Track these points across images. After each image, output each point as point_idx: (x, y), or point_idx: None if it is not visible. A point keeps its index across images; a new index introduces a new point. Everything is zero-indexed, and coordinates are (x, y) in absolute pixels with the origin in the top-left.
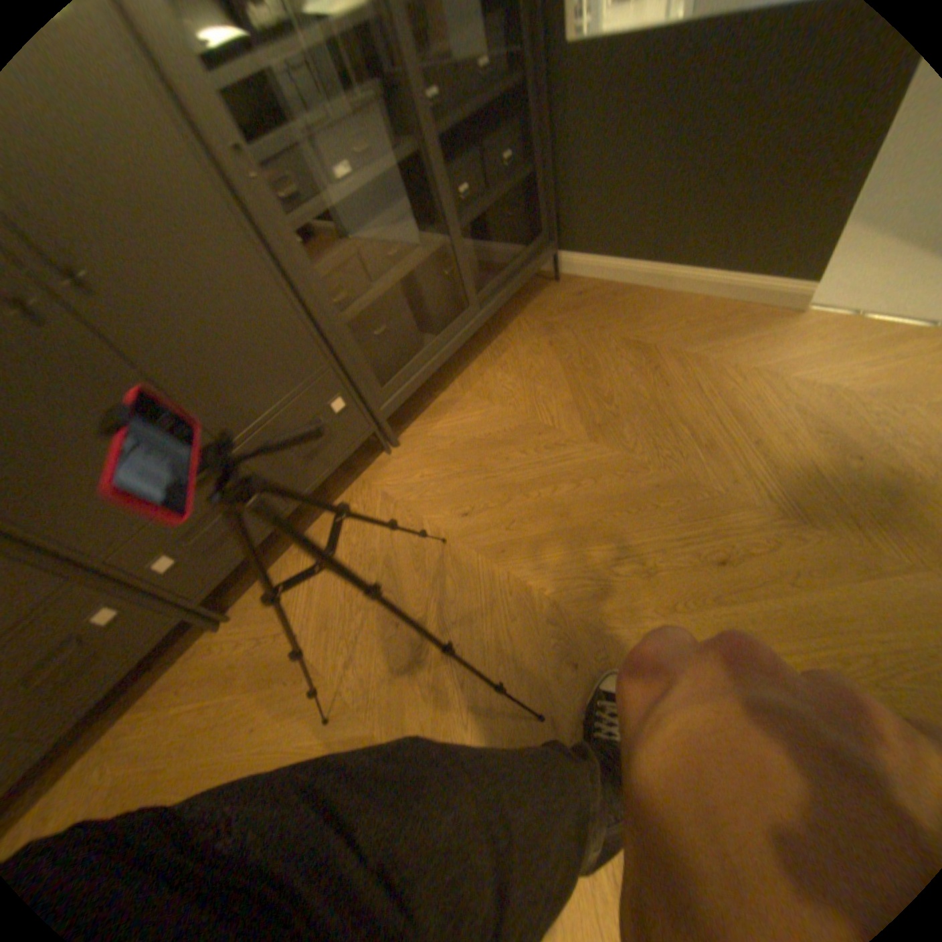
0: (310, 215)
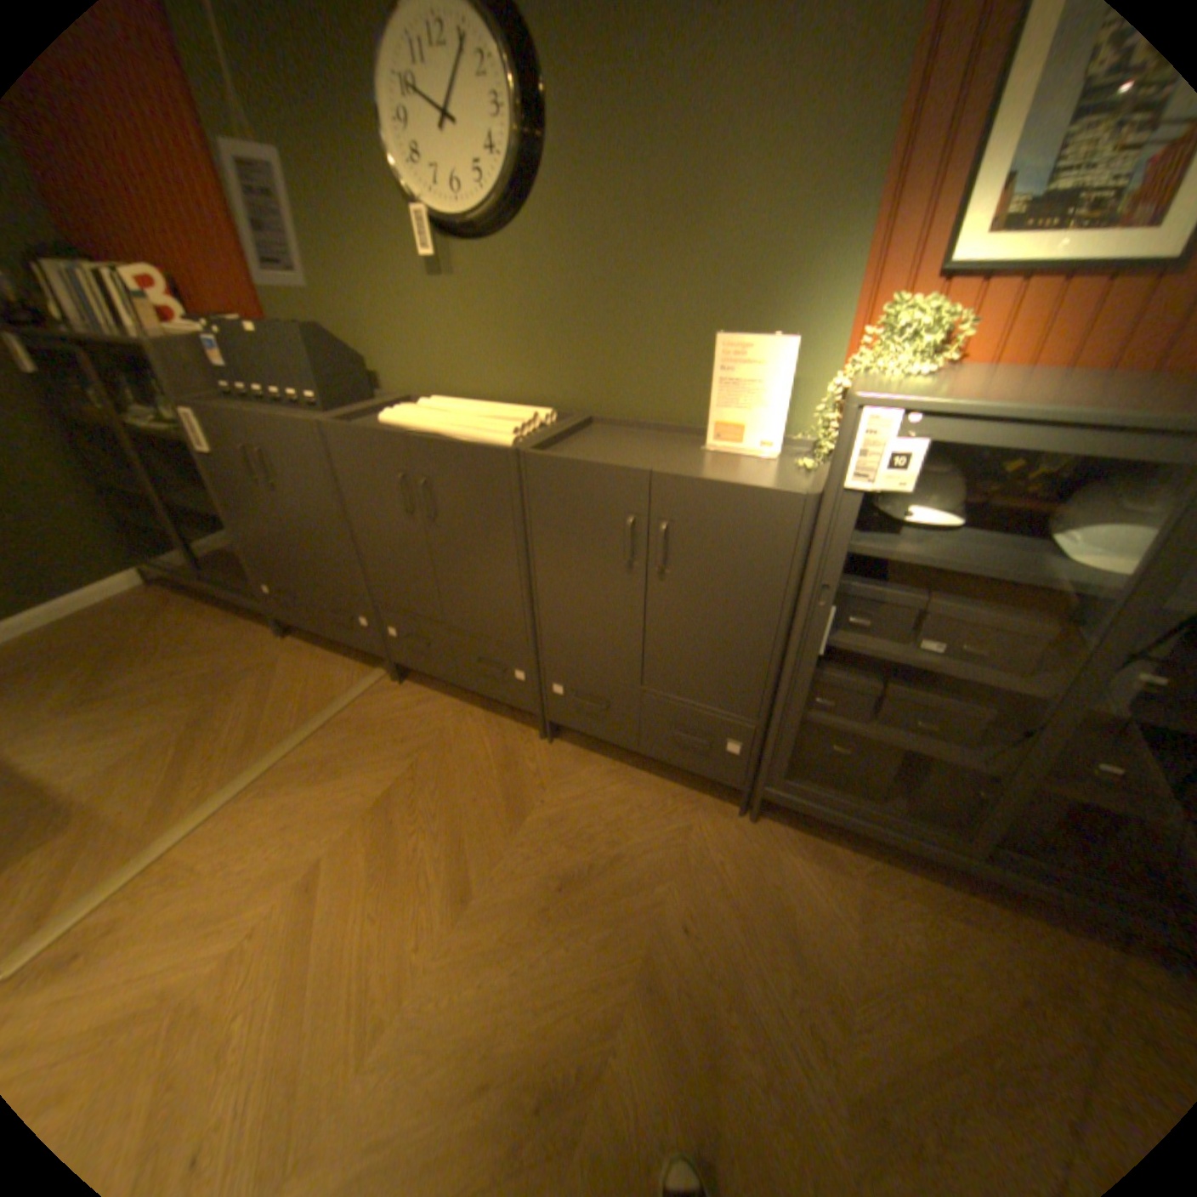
0: (851, 648)
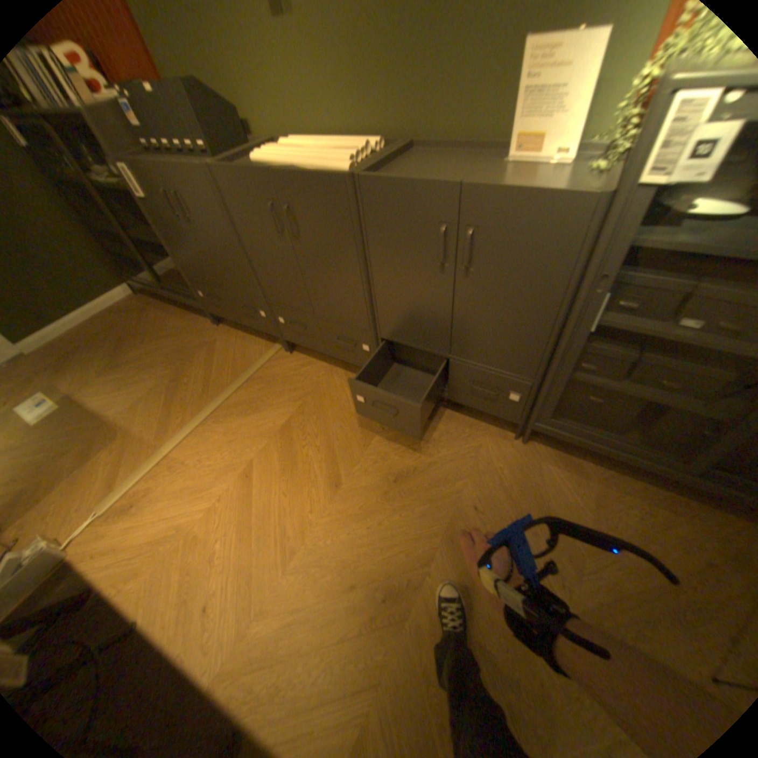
0: (618, 325)
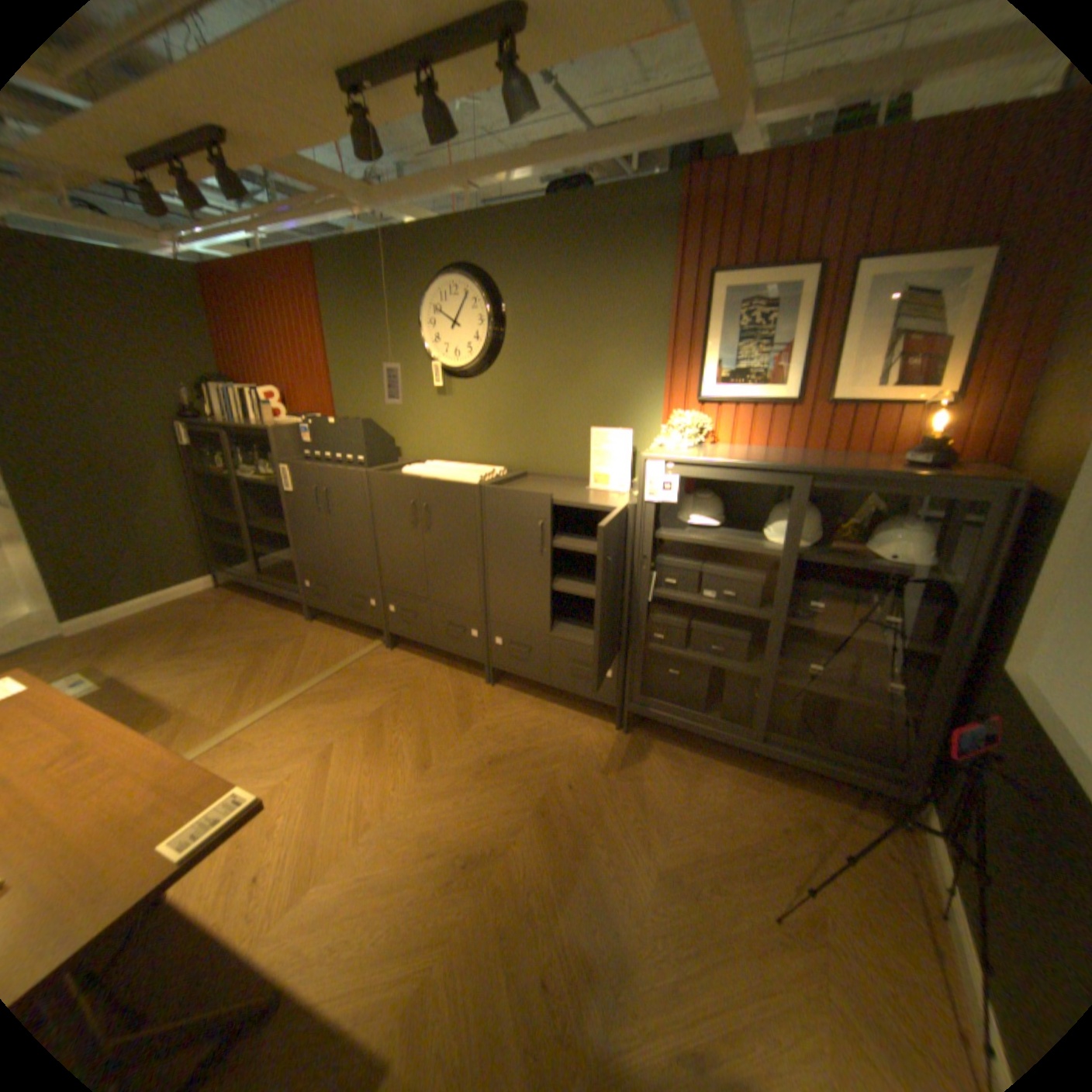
0: (665, 596)
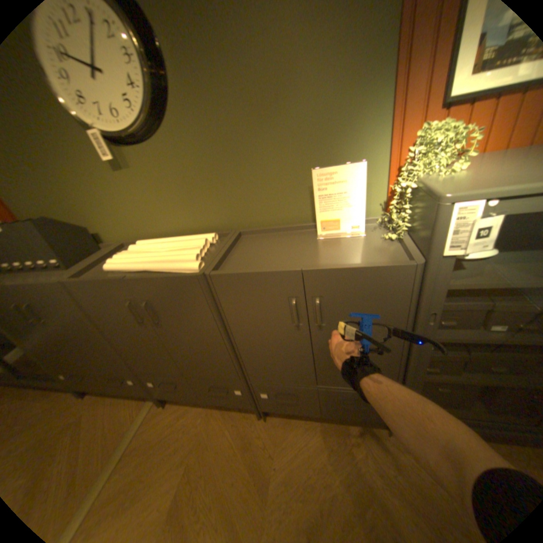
0: (448, 340)
